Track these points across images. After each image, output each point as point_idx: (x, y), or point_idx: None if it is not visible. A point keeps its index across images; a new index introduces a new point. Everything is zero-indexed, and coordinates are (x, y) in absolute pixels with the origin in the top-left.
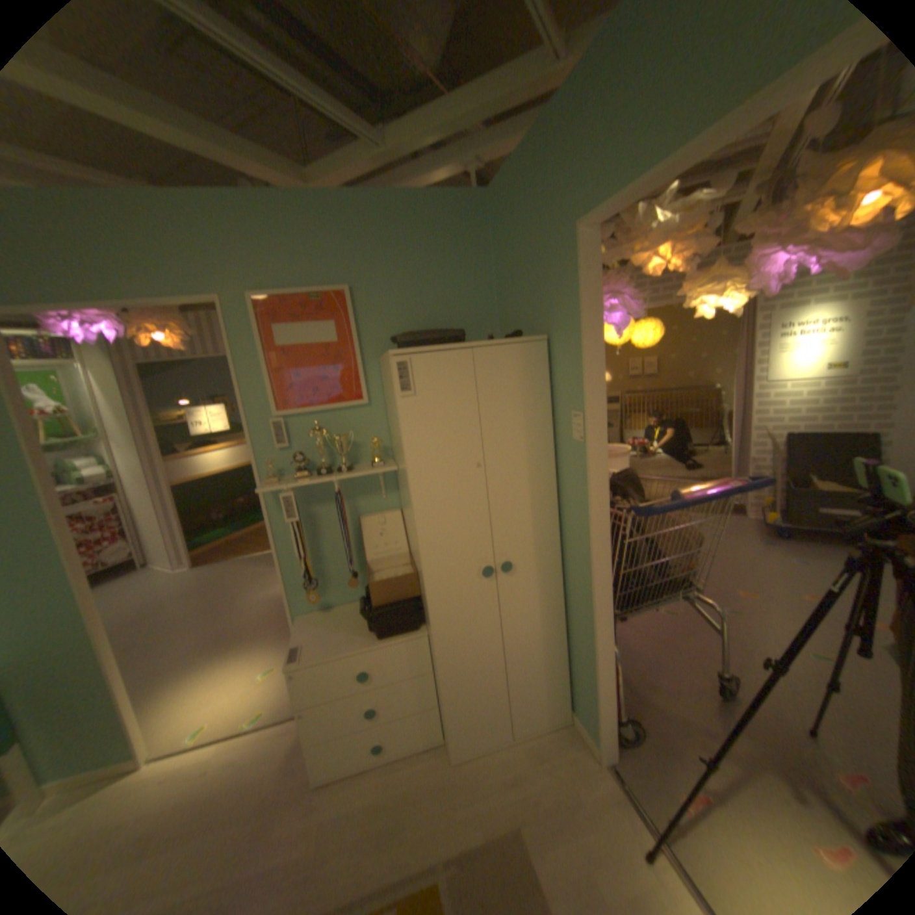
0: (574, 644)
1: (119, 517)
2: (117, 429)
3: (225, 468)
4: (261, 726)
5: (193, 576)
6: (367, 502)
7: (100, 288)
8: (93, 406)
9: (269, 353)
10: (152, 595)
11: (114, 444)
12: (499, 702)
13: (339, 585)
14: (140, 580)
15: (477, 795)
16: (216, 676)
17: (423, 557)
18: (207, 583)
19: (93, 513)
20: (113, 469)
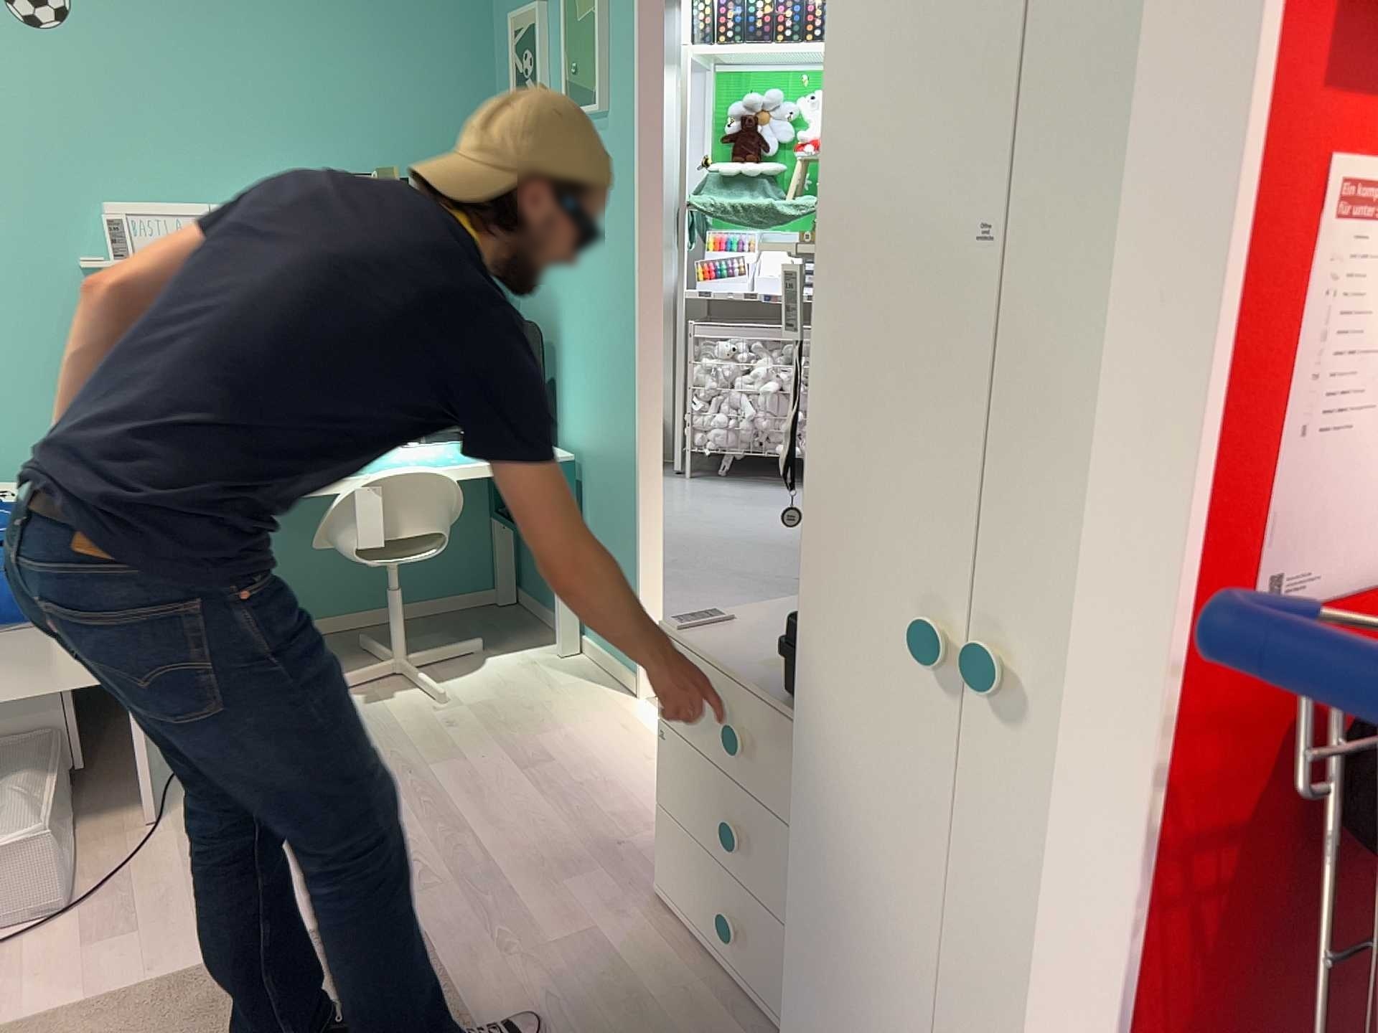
0: None
1: None
2: None
3: None
4: None
5: None
6: None
7: None
8: None
9: None
10: None
11: None
12: None
13: None
14: None
15: None
16: None
17: (811, 483)
18: None
19: None
20: None
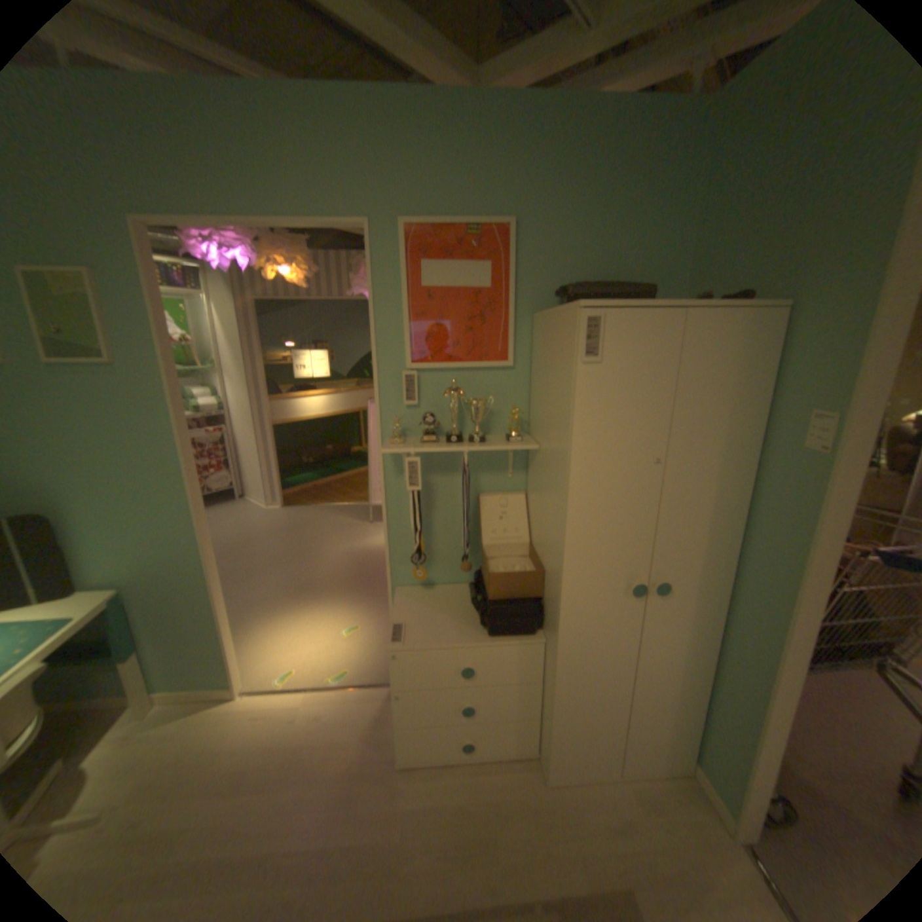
0: (724, 692)
1: (224, 446)
2: (230, 362)
3: (320, 412)
4: (345, 685)
5: (283, 513)
6: (490, 478)
7: (246, 197)
8: (211, 336)
9: (412, 291)
10: (247, 525)
11: (226, 376)
12: (616, 734)
13: (444, 562)
14: (237, 508)
15: (579, 830)
16: (303, 620)
17: (567, 559)
18: (295, 523)
19: (203, 439)
20: (223, 399)
